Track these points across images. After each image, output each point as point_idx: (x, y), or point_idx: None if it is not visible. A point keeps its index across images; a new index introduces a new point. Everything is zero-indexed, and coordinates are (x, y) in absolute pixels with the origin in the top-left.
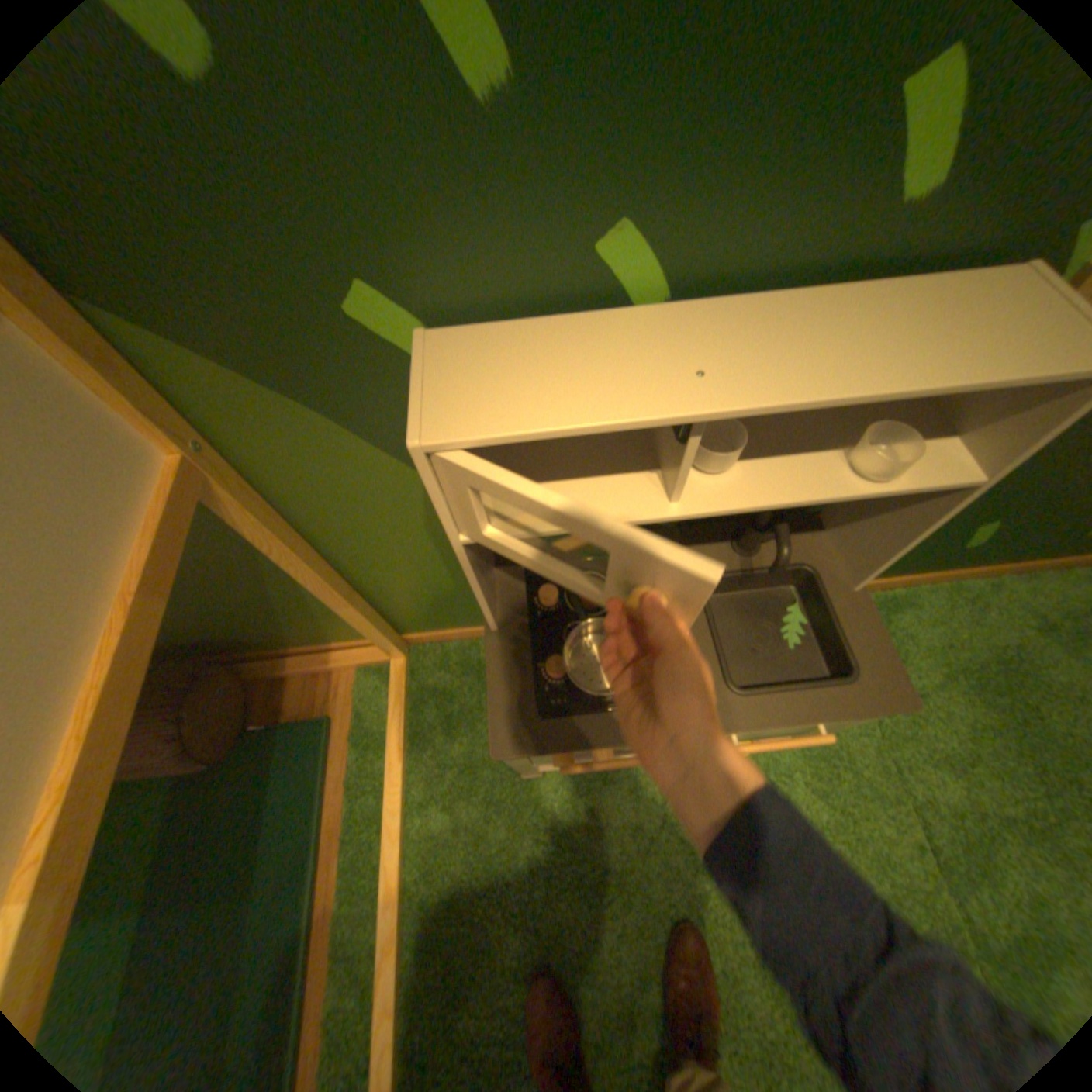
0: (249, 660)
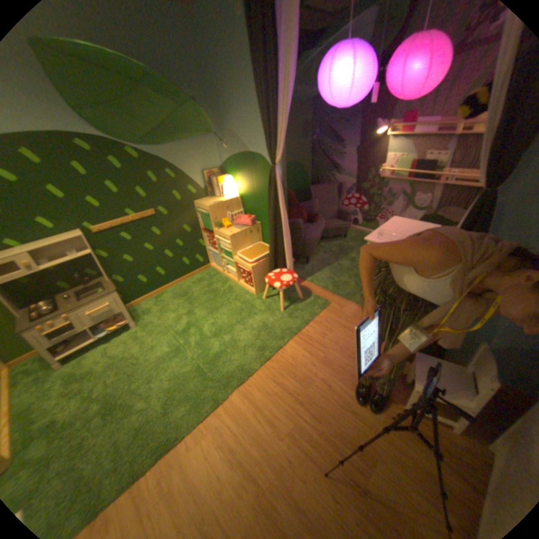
0: None
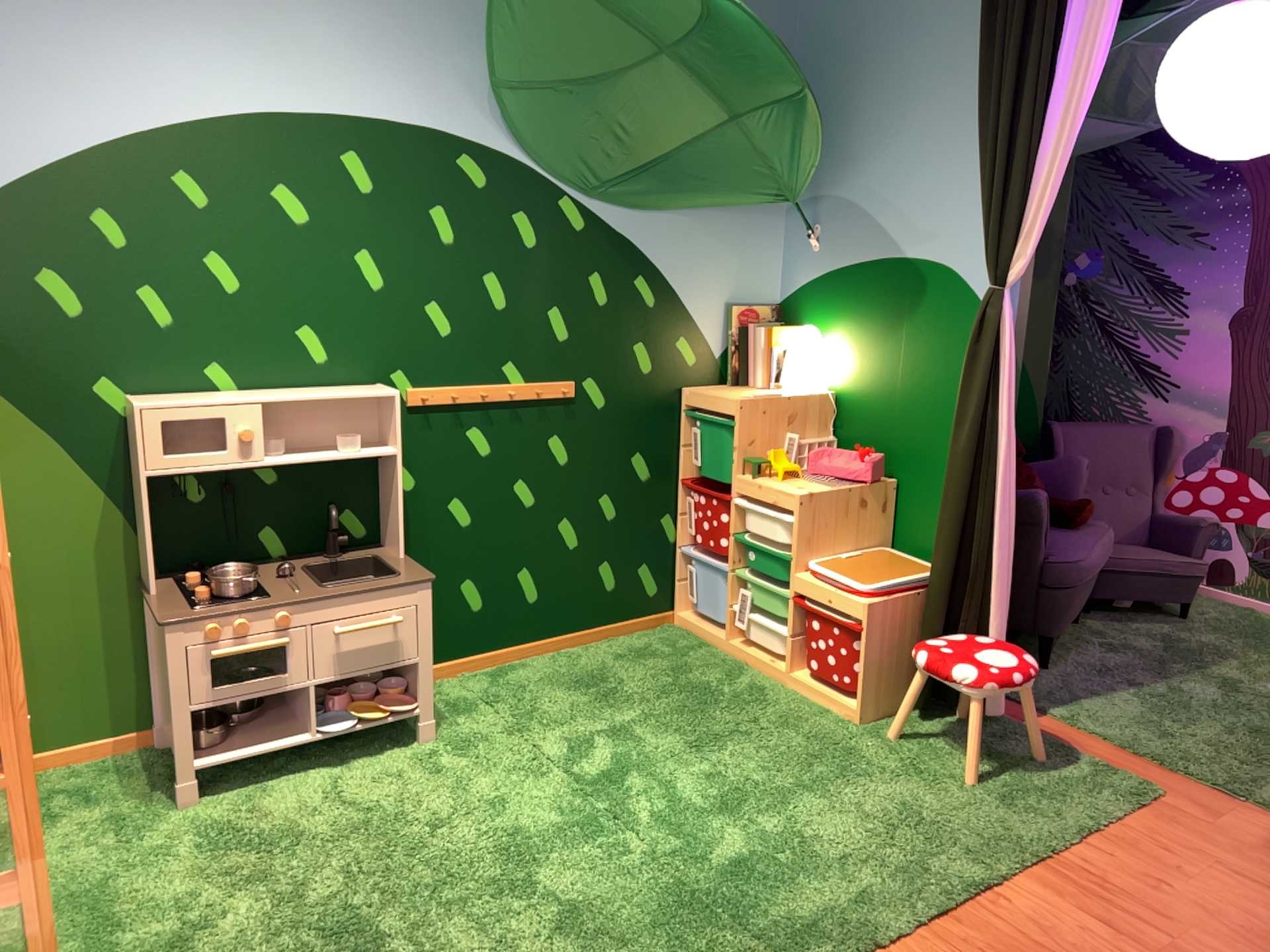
0: None
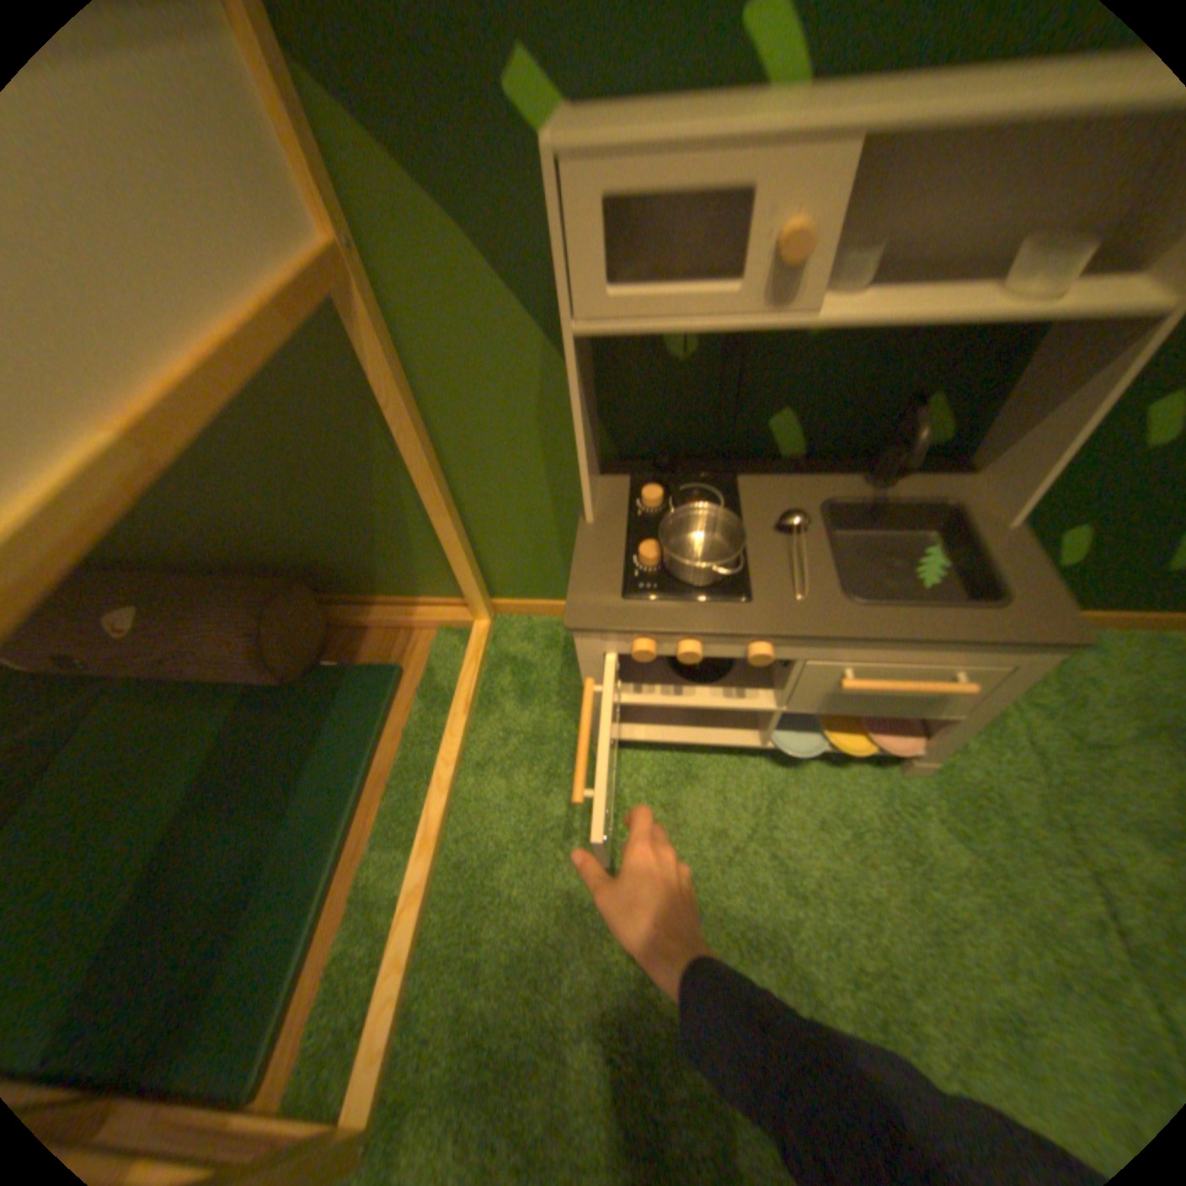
0: (338, 605)
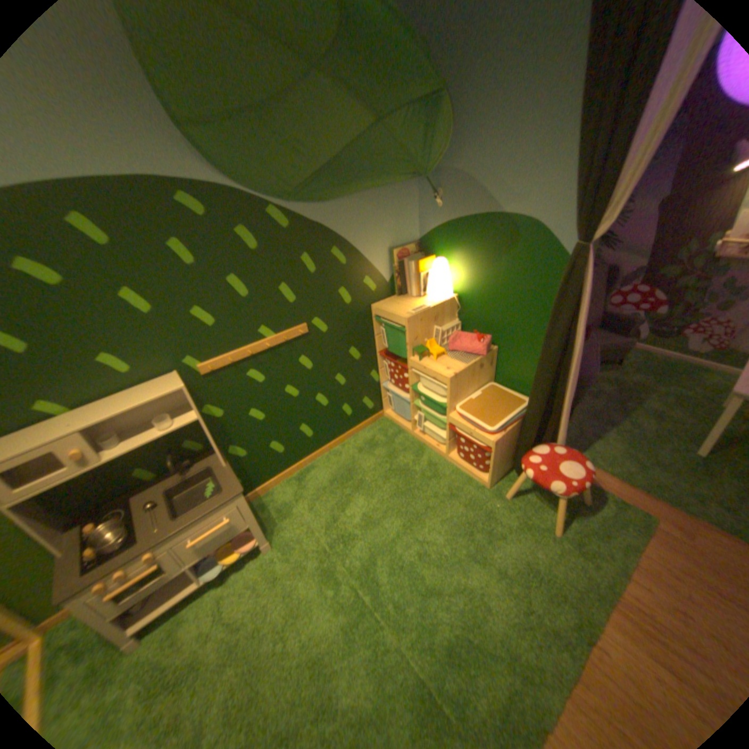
0: None
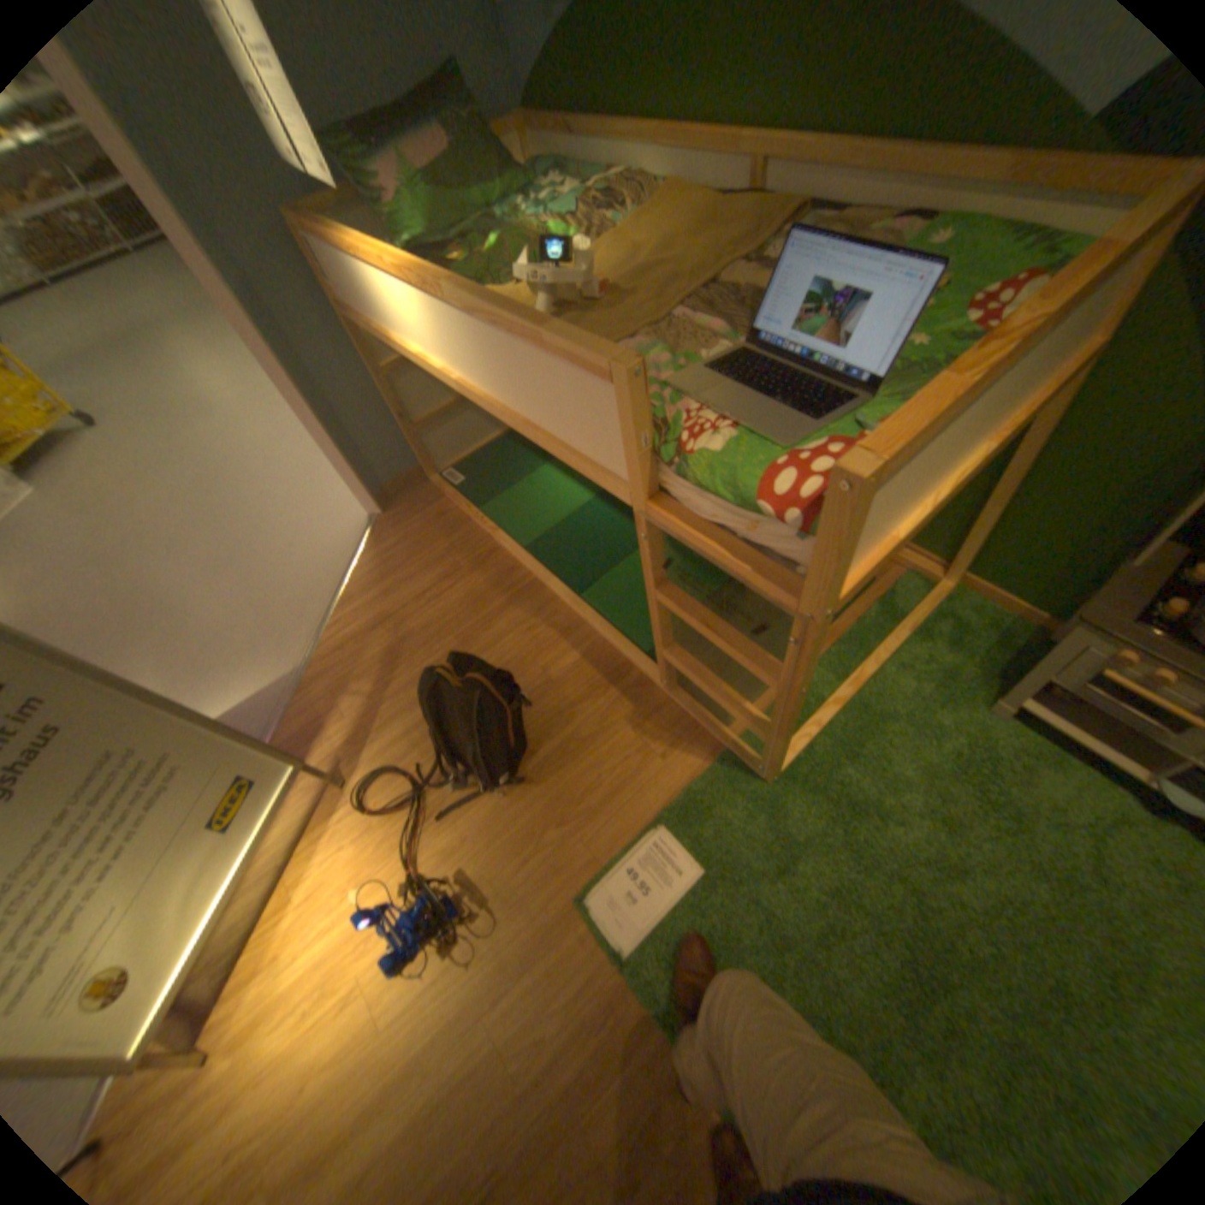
0: None
